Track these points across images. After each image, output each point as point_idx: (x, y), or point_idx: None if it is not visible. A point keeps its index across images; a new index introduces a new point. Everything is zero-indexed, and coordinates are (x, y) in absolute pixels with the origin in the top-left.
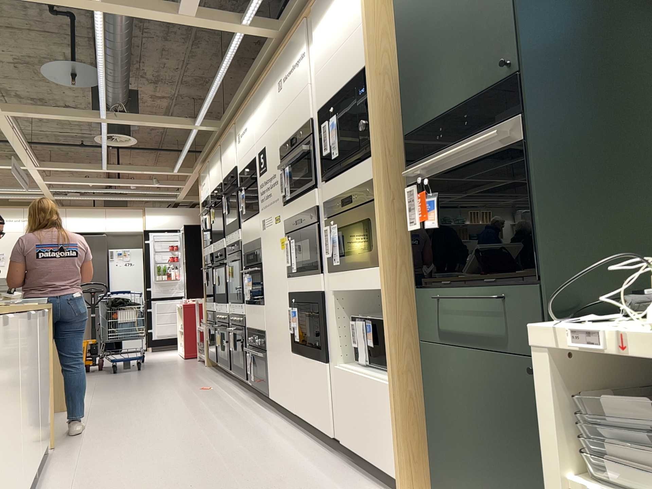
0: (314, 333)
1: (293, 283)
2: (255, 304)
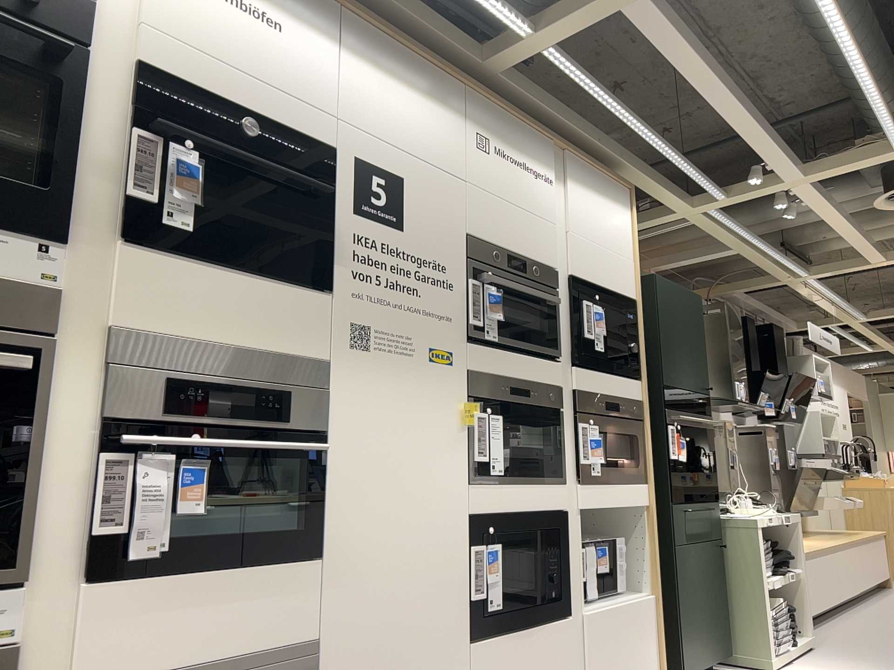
0: (543, 576)
1: (489, 494)
2: (240, 565)
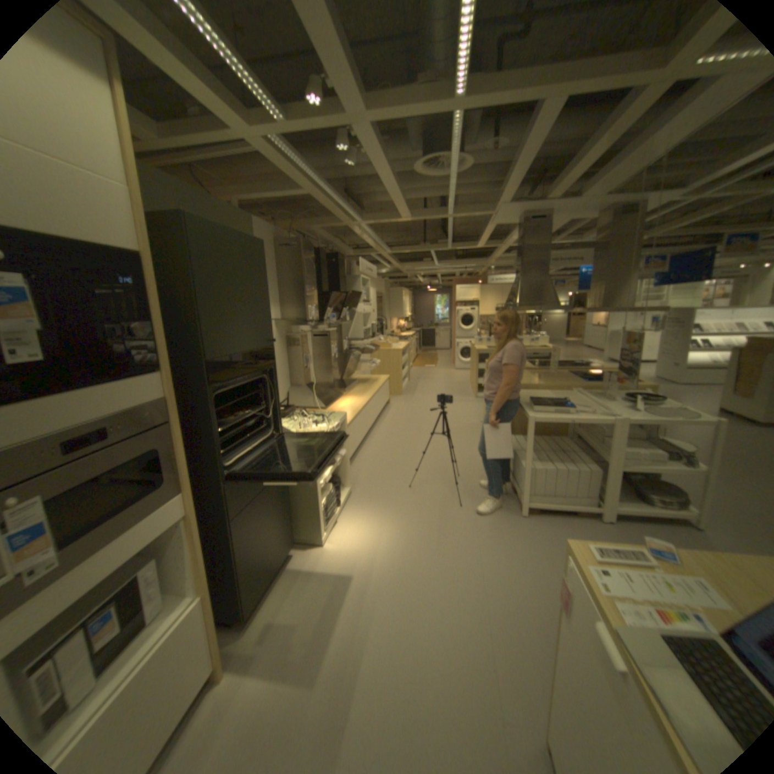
0: None
1: None
2: None
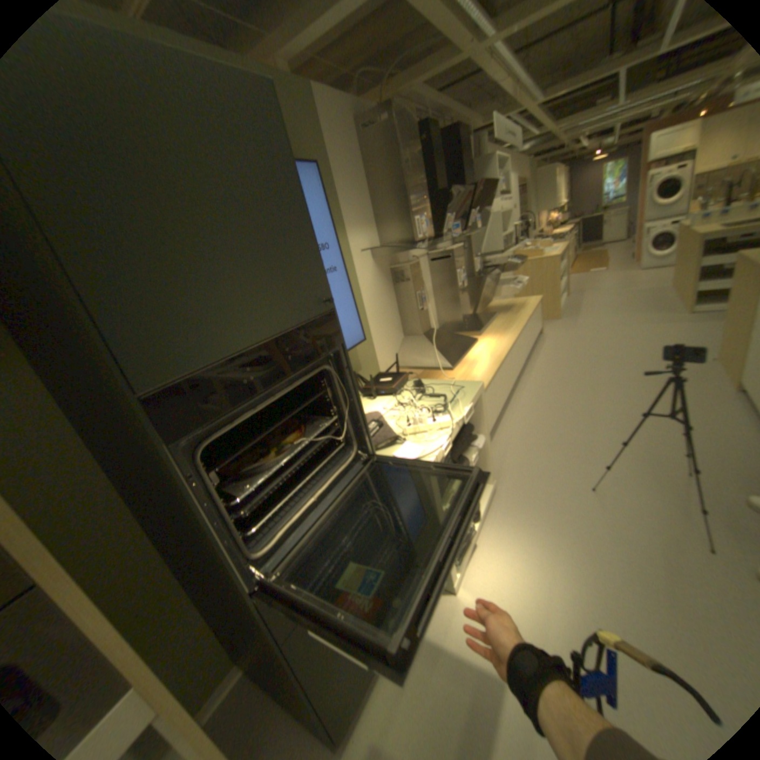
0: None
1: None
2: None
